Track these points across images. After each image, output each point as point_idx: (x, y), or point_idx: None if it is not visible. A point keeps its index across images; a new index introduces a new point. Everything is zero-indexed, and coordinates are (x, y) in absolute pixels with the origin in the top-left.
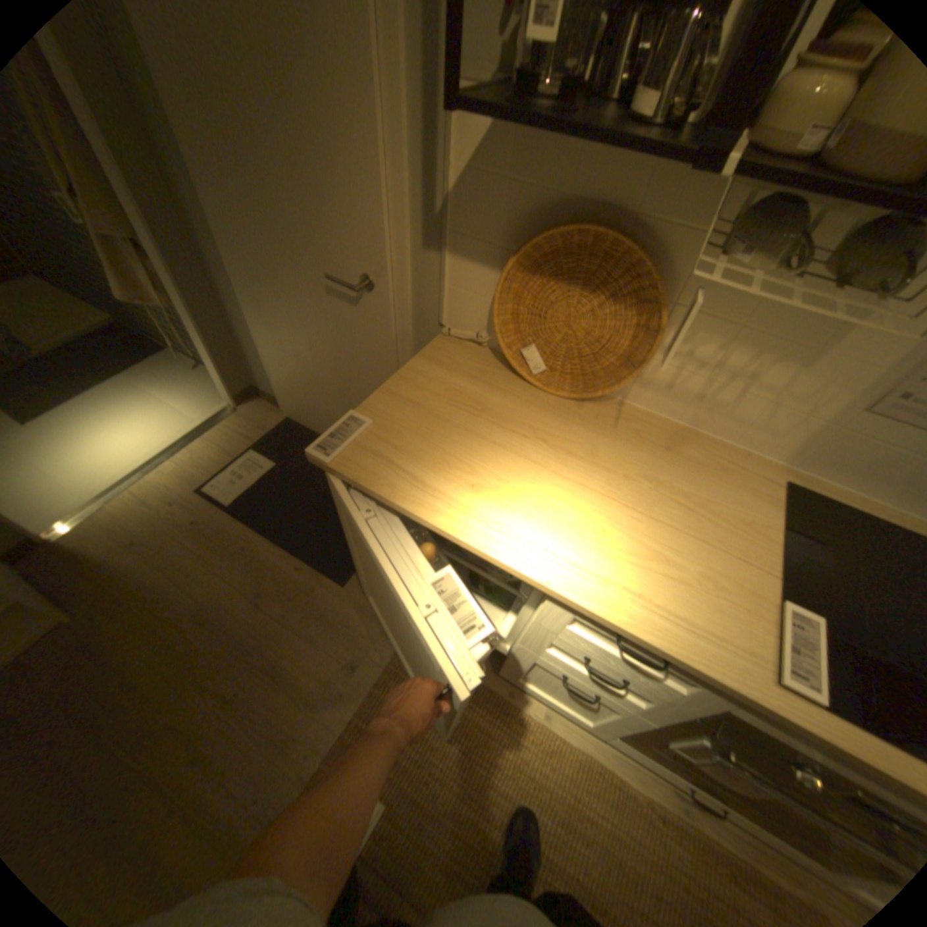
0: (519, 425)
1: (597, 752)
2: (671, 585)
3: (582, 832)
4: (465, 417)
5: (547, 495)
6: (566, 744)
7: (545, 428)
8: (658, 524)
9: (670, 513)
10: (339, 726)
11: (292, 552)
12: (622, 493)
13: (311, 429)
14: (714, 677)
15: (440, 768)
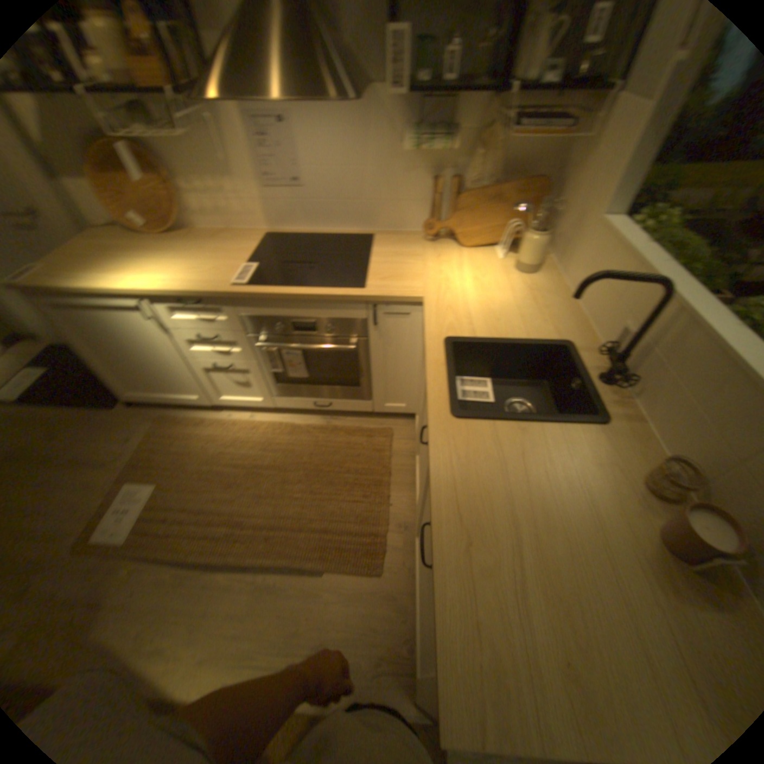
0: (125, 250)
1: (277, 420)
2: (190, 276)
3: (270, 451)
4: (93, 255)
5: (135, 267)
6: (258, 424)
7: (140, 248)
8: (191, 261)
9: (199, 257)
10: (118, 470)
11: (65, 410)
12: (176, 257)
13: (64, 347)
14: (200, 293)
15: (185, 460)
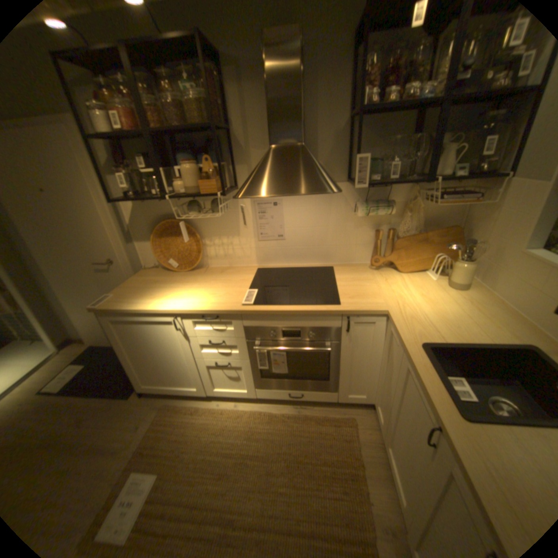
0: (168, 282)
1: (258, 409)
2: (214, 298)
3: (254, 439)
4: (148, 286)
5: (176, 293)
6: (243, 412)
7: (178, 280)
8: (213, 288)
9: (217, 285)
10: (130, 455)
11: (96, 398)
12: (202, 286)
13: (102, 347)
14: (223, 310)
15: (185, 446)
